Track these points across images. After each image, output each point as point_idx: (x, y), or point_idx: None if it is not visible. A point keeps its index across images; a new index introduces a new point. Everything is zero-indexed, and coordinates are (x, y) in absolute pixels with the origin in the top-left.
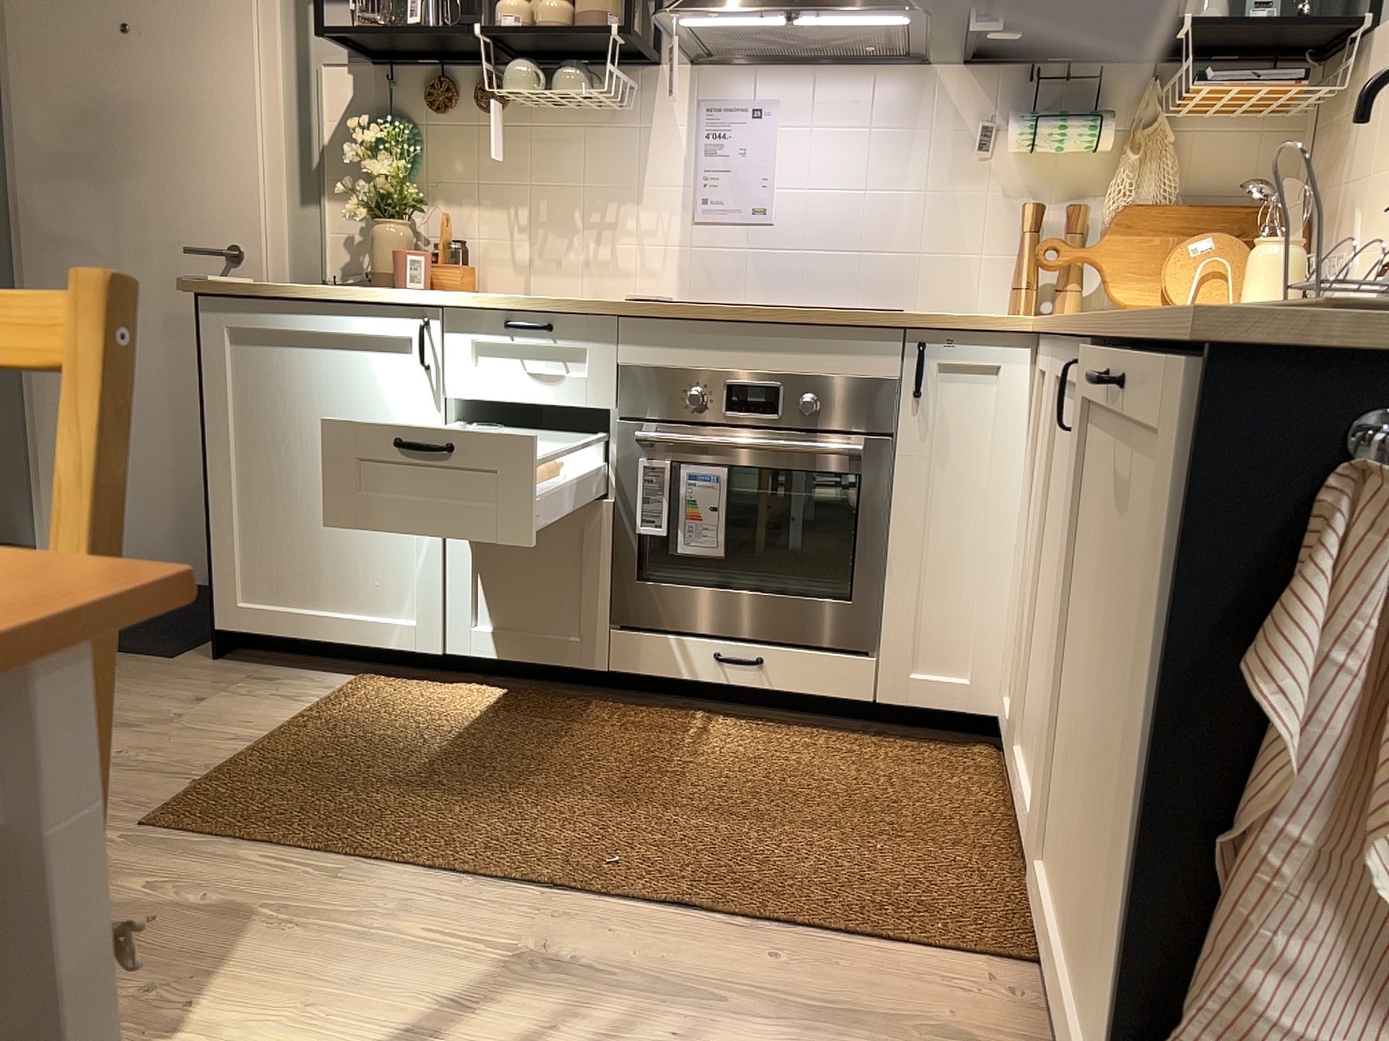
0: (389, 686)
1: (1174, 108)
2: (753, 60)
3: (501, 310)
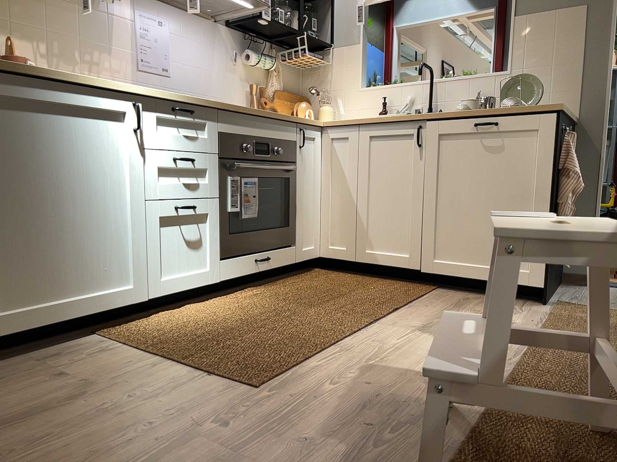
0: (123, 329)
1: (288, 60)
2: (159, 1)
3: (173, 101)
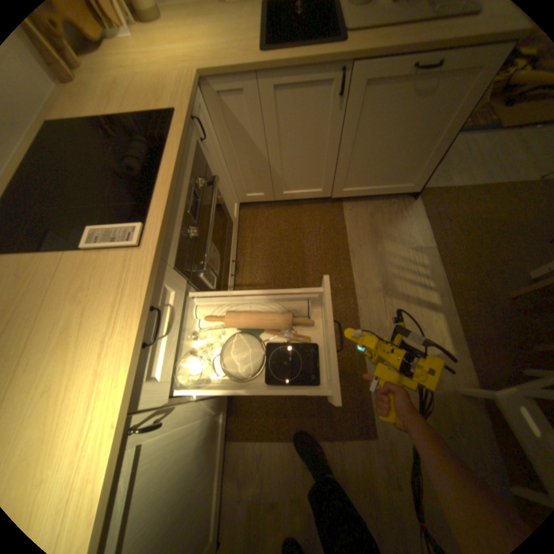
0: (231, 421)
1: None
2: None
3: (135, 348)
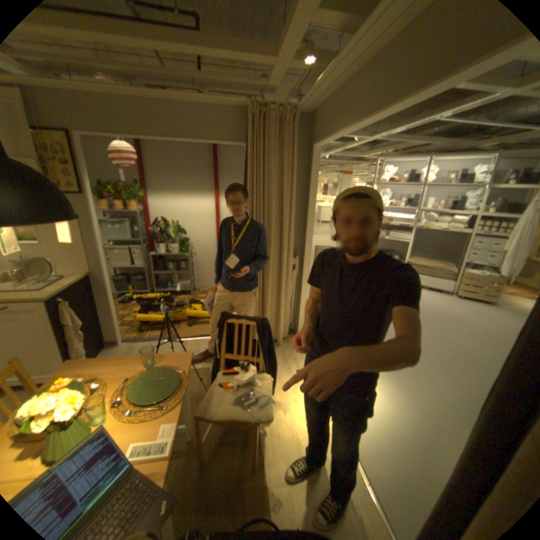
0: None
1: None
2: None
3: None
